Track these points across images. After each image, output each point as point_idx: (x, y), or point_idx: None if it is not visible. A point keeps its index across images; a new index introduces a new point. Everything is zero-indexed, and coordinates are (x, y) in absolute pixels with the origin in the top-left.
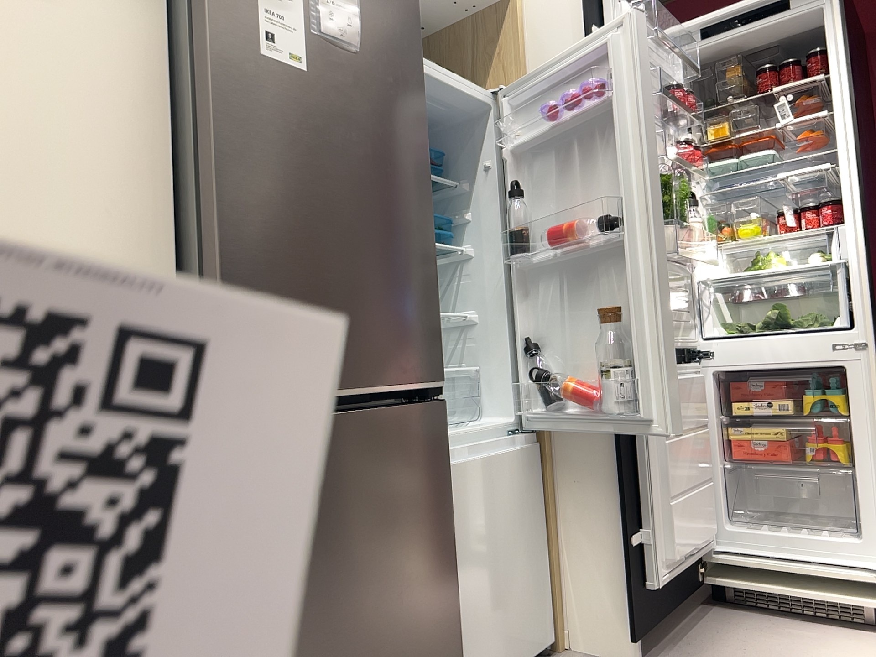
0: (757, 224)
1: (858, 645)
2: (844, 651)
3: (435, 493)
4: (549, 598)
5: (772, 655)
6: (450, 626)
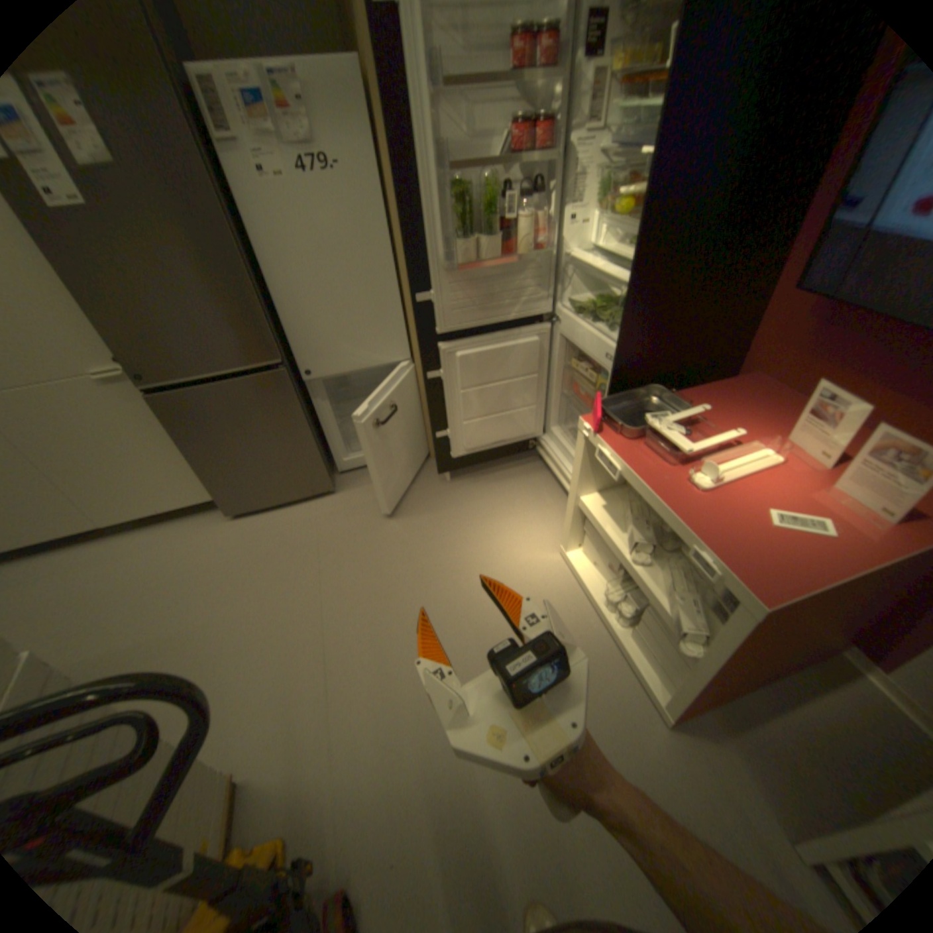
0: (635, 198)
1: (556, 518)
2: (542, 518)
3: (287, 410)
4: (427, 437)
5: (507, 504)
6: (314, 455)
